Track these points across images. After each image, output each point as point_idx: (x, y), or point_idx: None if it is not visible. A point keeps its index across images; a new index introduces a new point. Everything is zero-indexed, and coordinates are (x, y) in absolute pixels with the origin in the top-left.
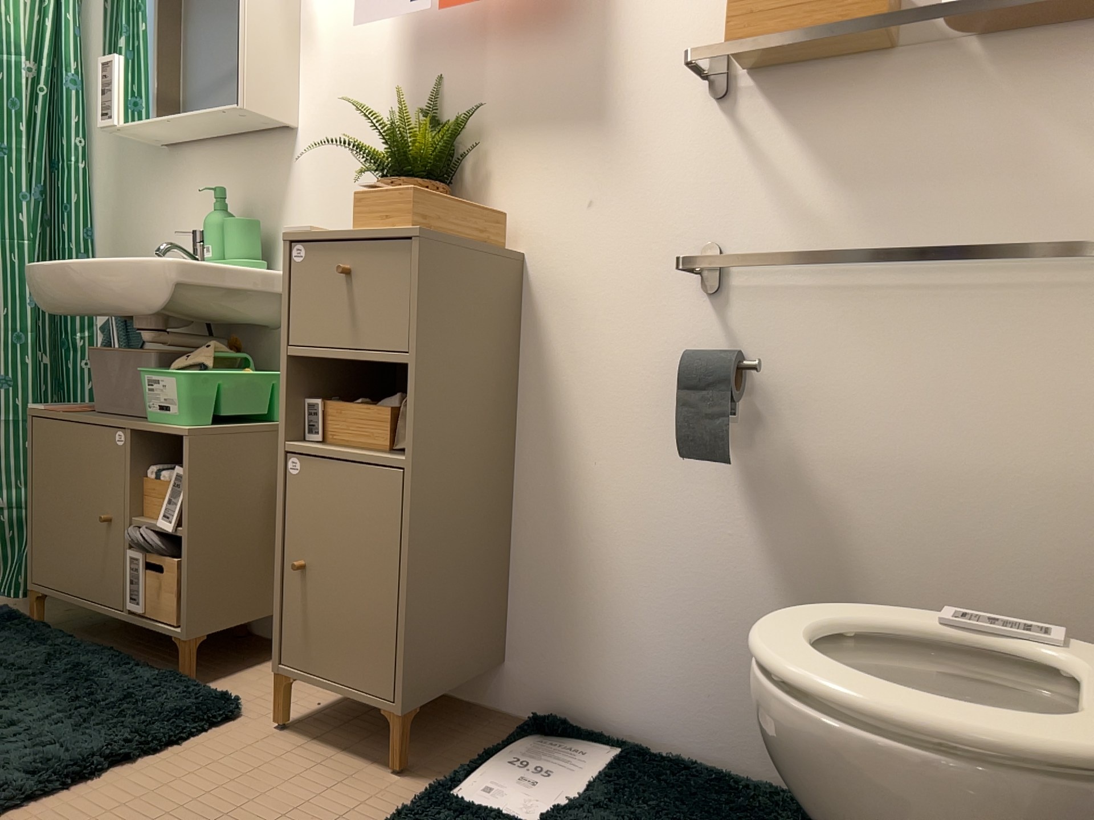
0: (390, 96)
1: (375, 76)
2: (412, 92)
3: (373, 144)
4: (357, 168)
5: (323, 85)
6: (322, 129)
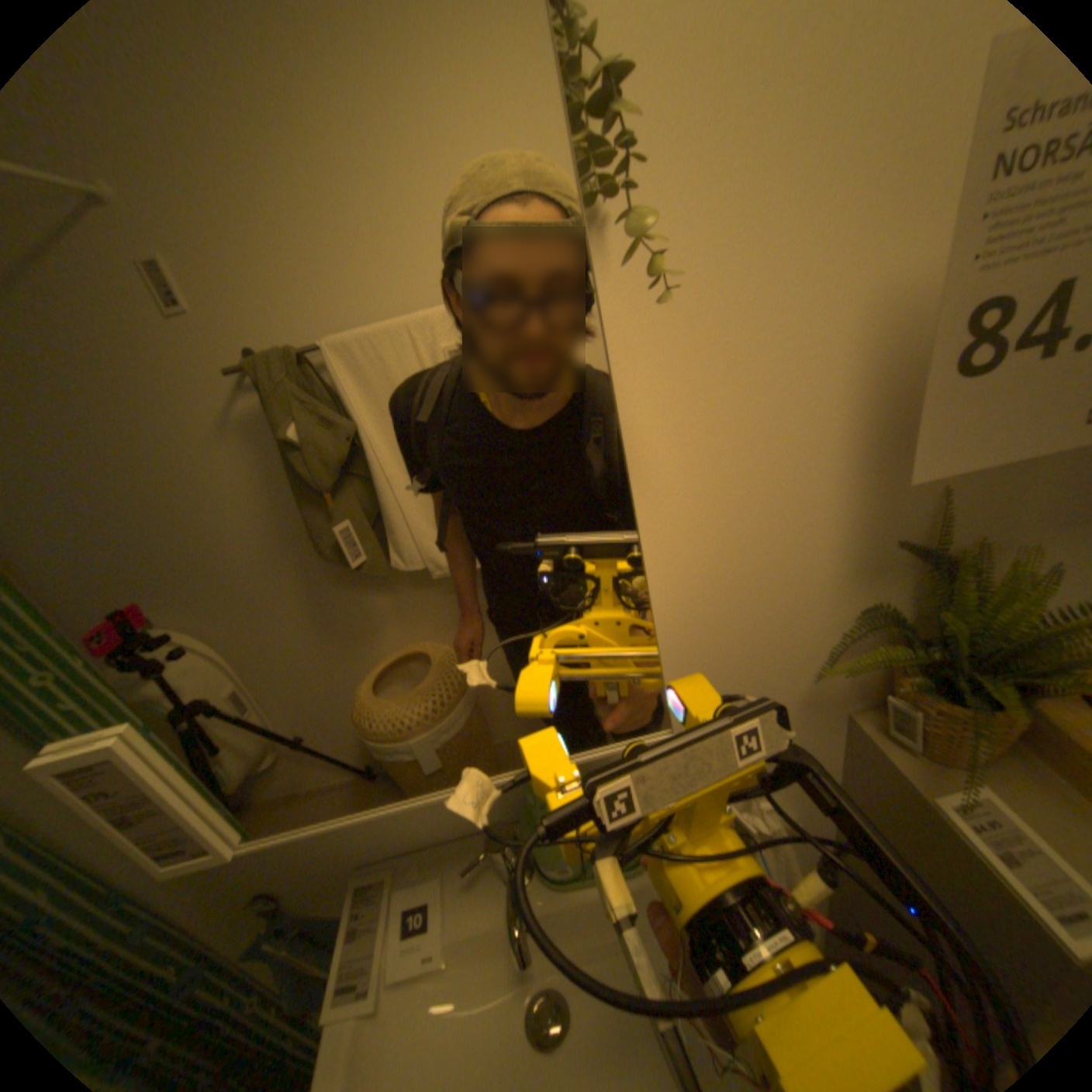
0: (830, 526)
1: (794, 500)
2: (879, 513)
3: (793, 602)
4: (759, 641)
5: (661, 538)
6: (670, 605)
